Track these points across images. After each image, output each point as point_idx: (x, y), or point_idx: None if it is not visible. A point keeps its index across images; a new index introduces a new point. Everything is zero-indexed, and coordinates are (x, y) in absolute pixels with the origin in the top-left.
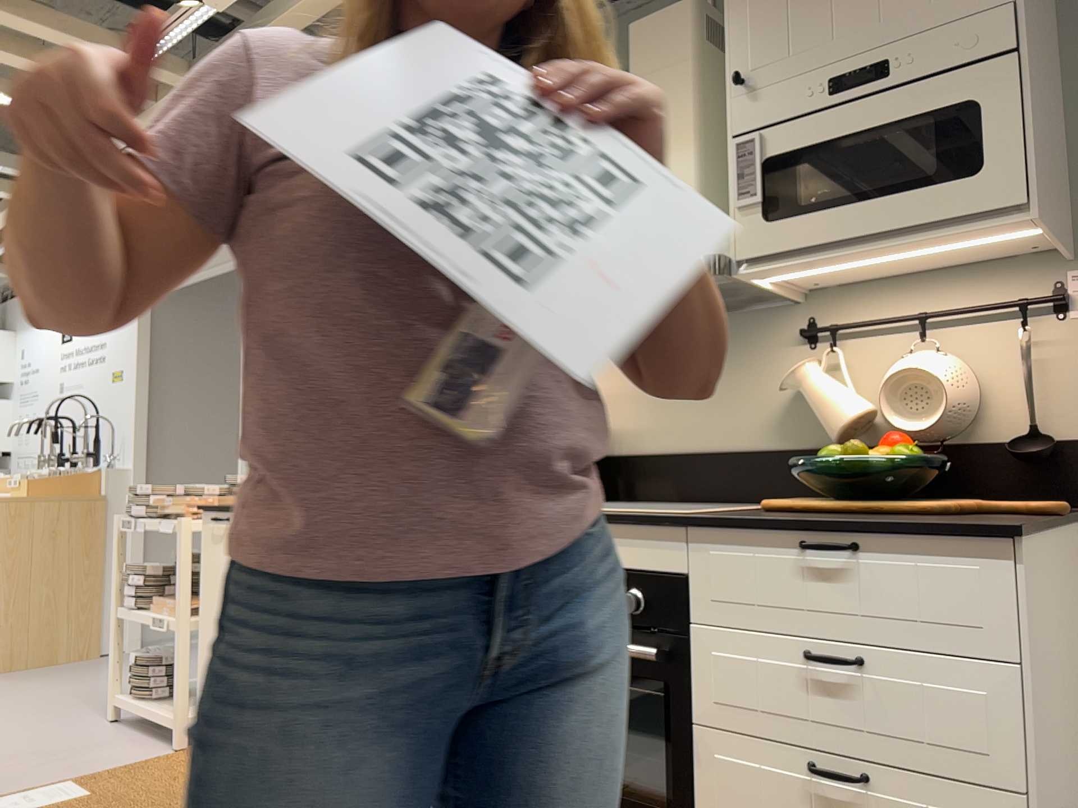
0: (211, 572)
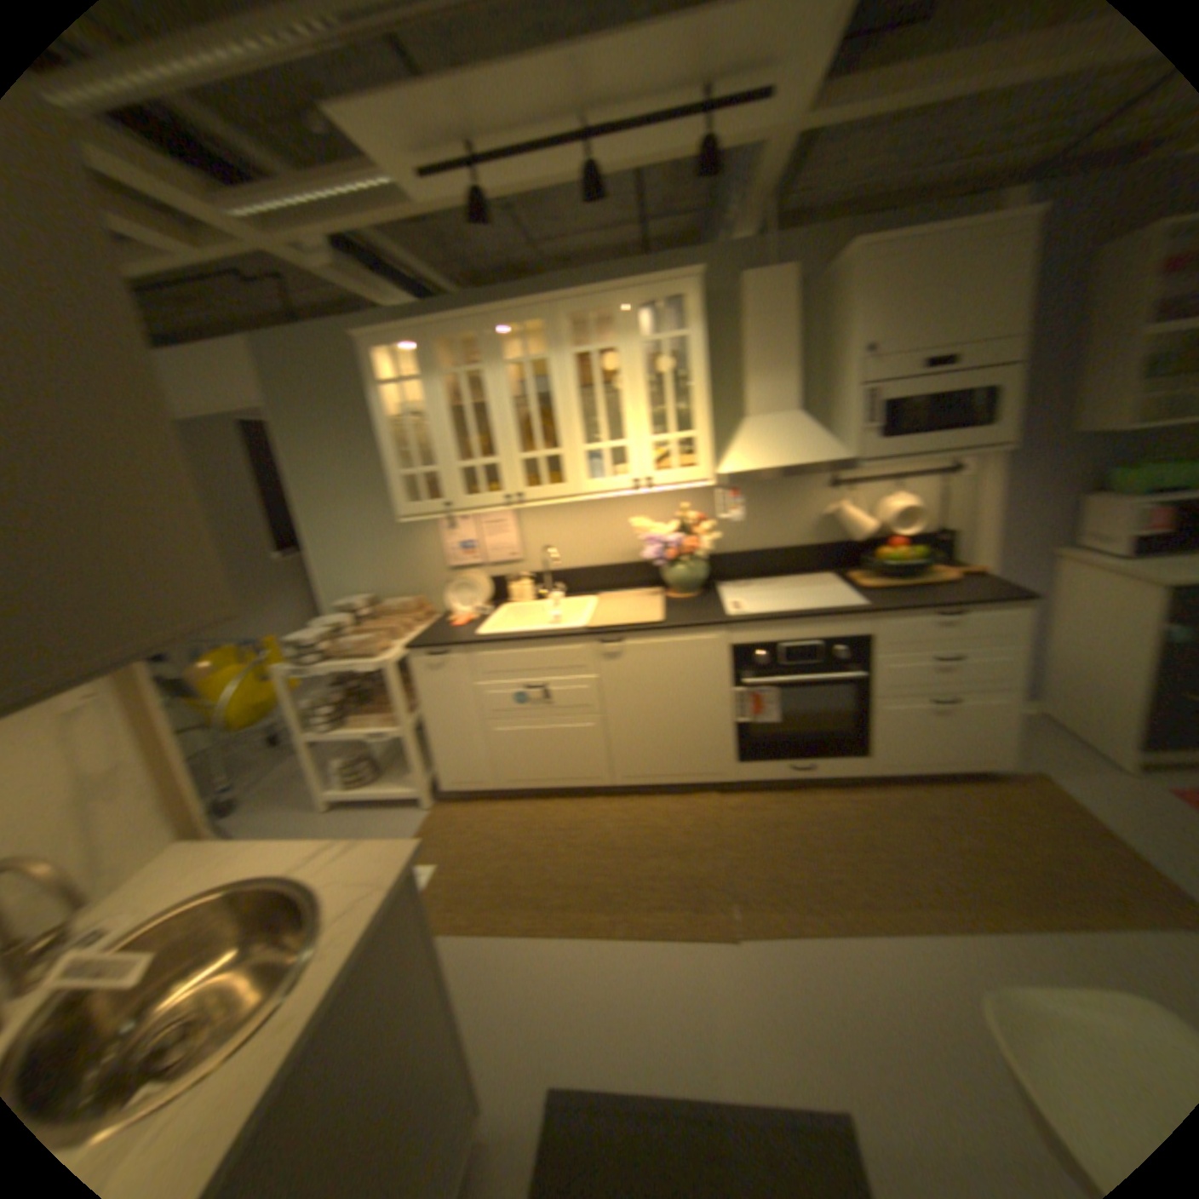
0: (430, 691)
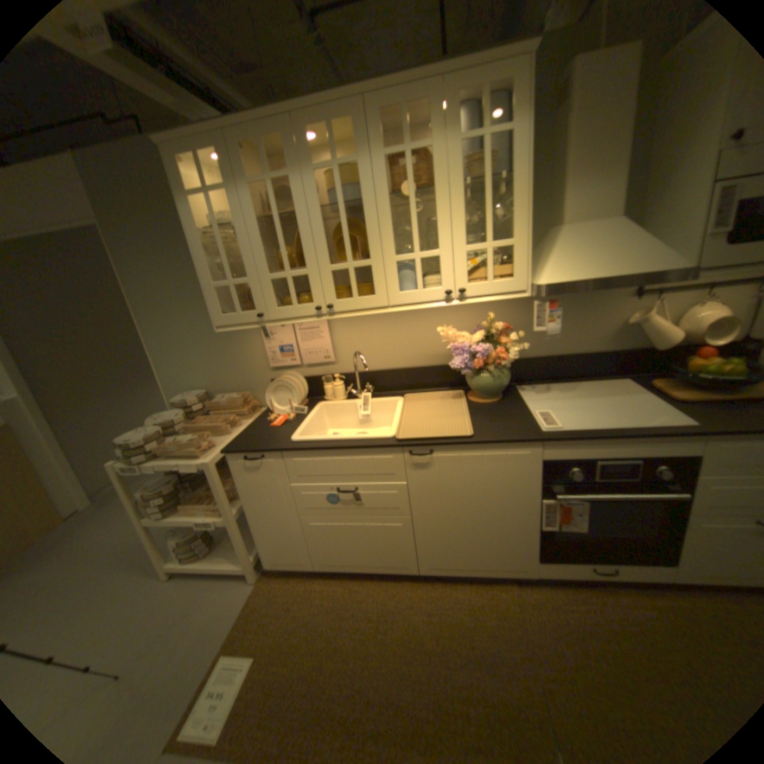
0: (254, 489)
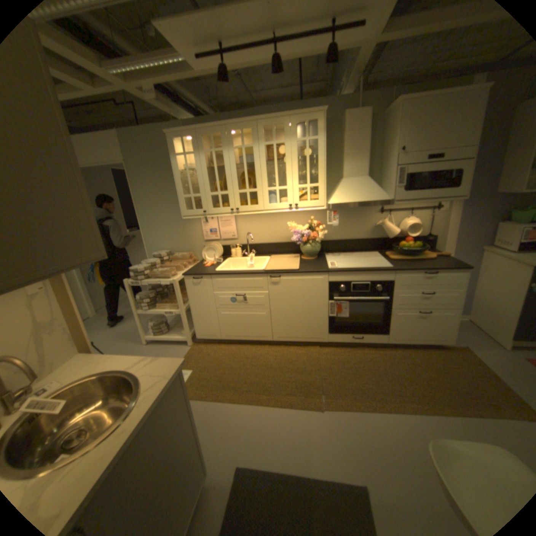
0: (196, 294)
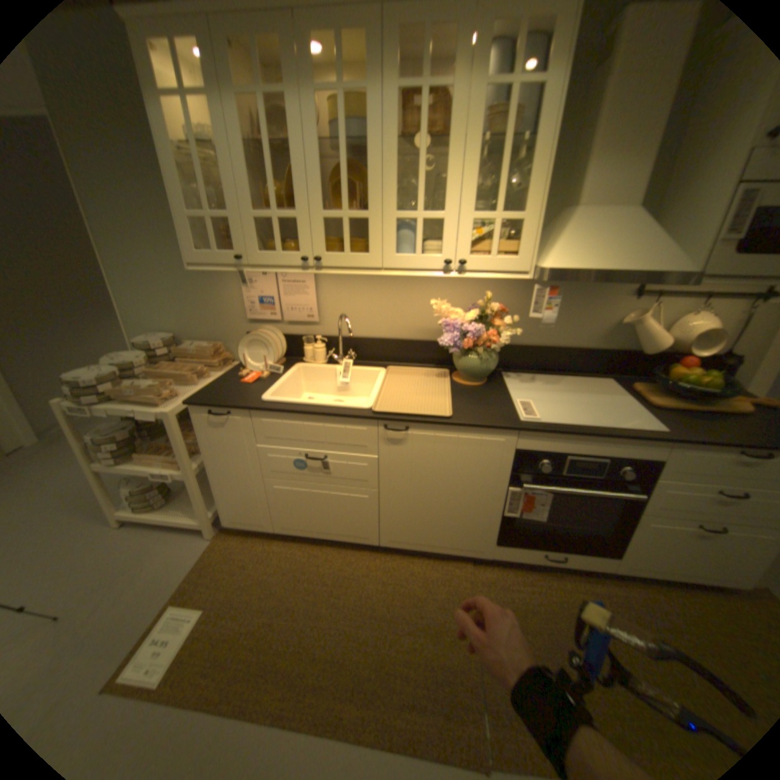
0: (217, 446)
